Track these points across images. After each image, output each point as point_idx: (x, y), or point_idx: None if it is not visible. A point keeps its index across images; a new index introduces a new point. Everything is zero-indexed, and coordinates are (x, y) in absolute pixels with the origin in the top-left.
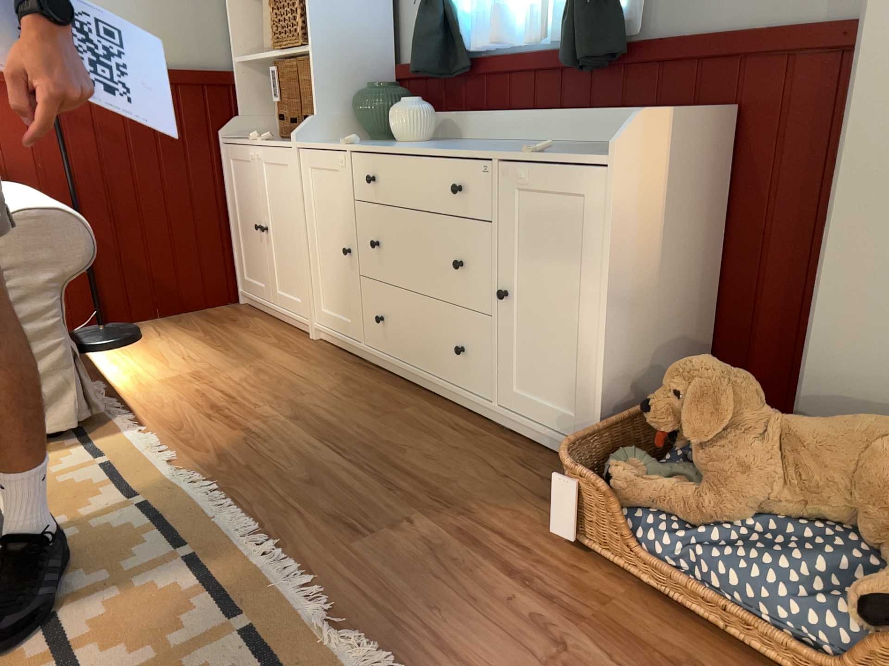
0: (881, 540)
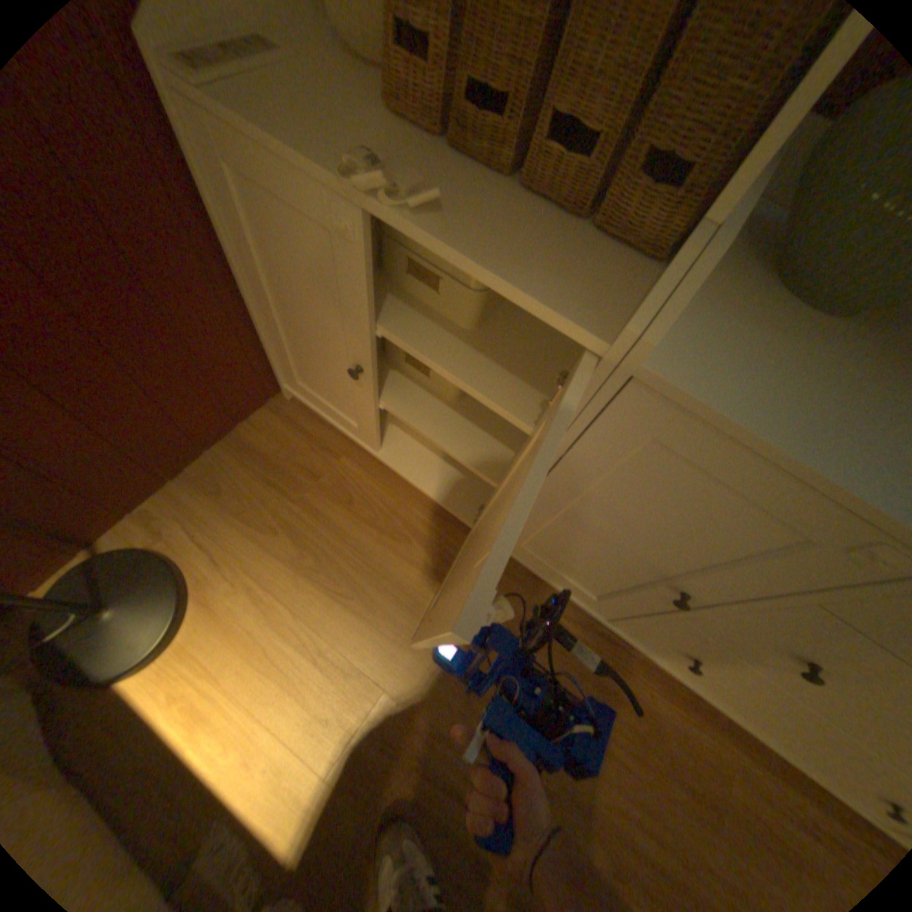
0: None
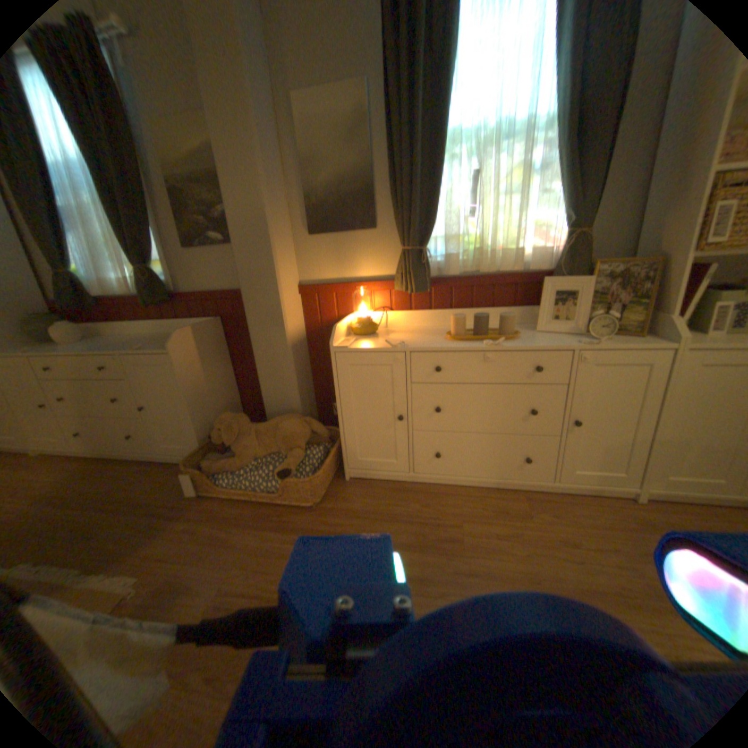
0: (288, 453)
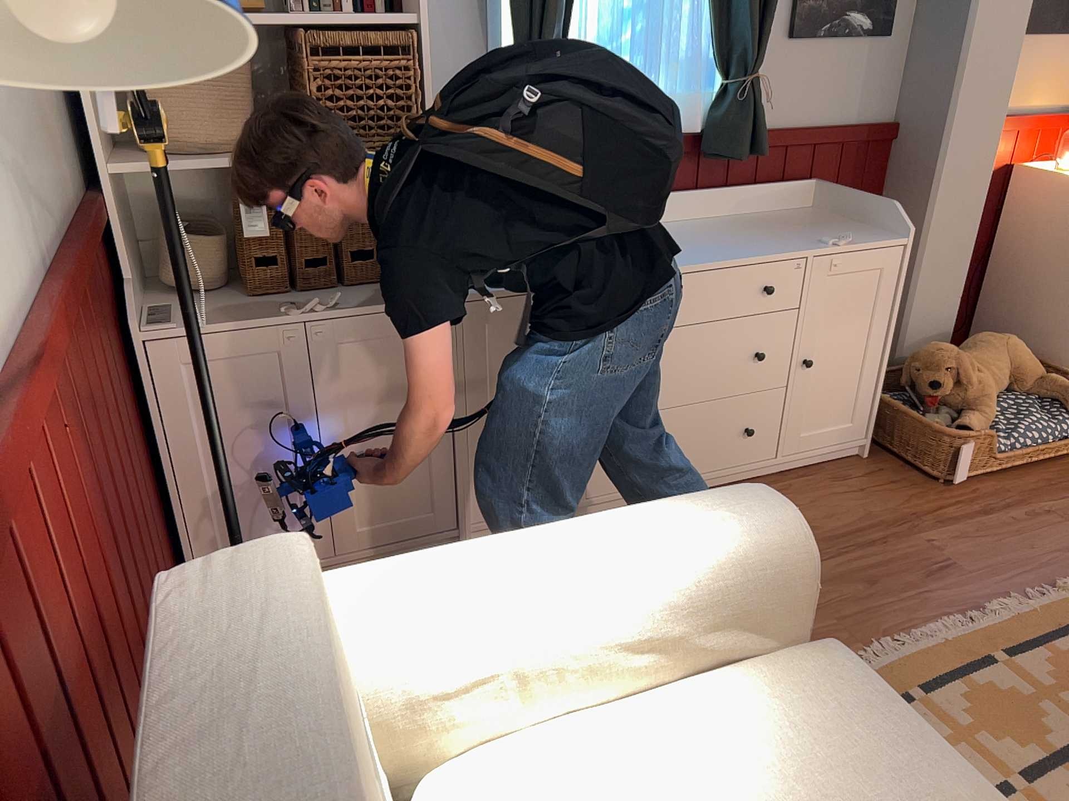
0: (1024, 387)
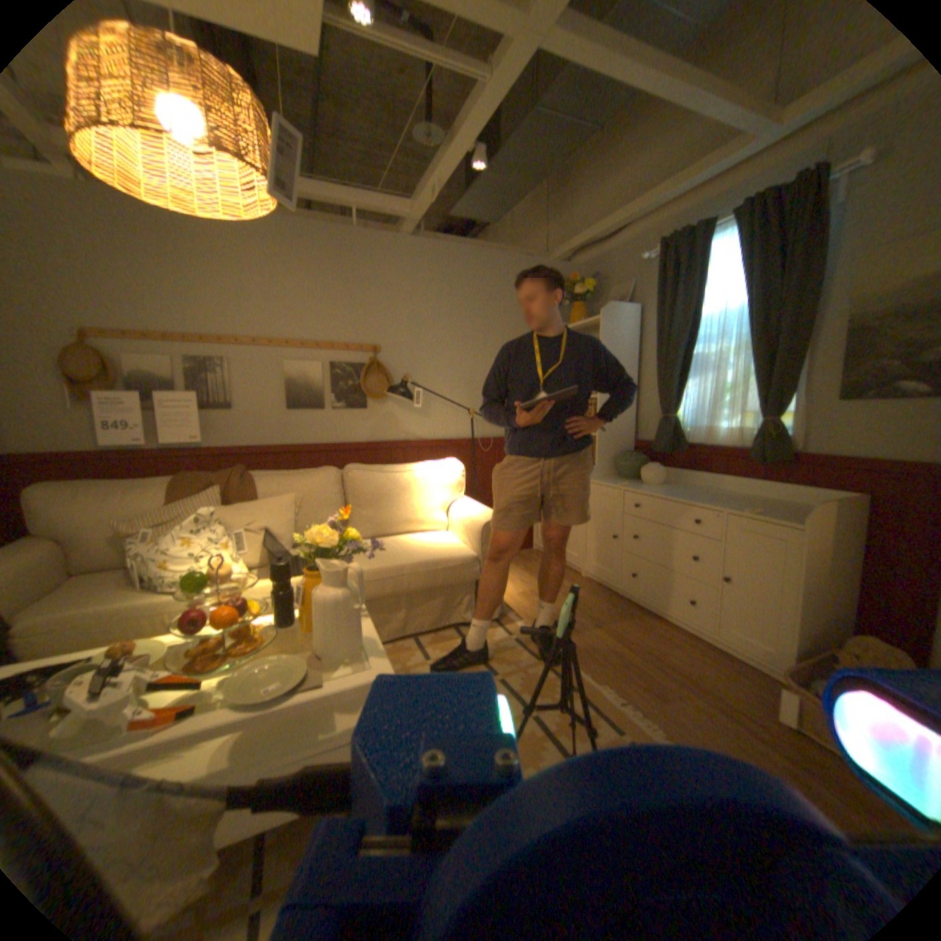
0: None
